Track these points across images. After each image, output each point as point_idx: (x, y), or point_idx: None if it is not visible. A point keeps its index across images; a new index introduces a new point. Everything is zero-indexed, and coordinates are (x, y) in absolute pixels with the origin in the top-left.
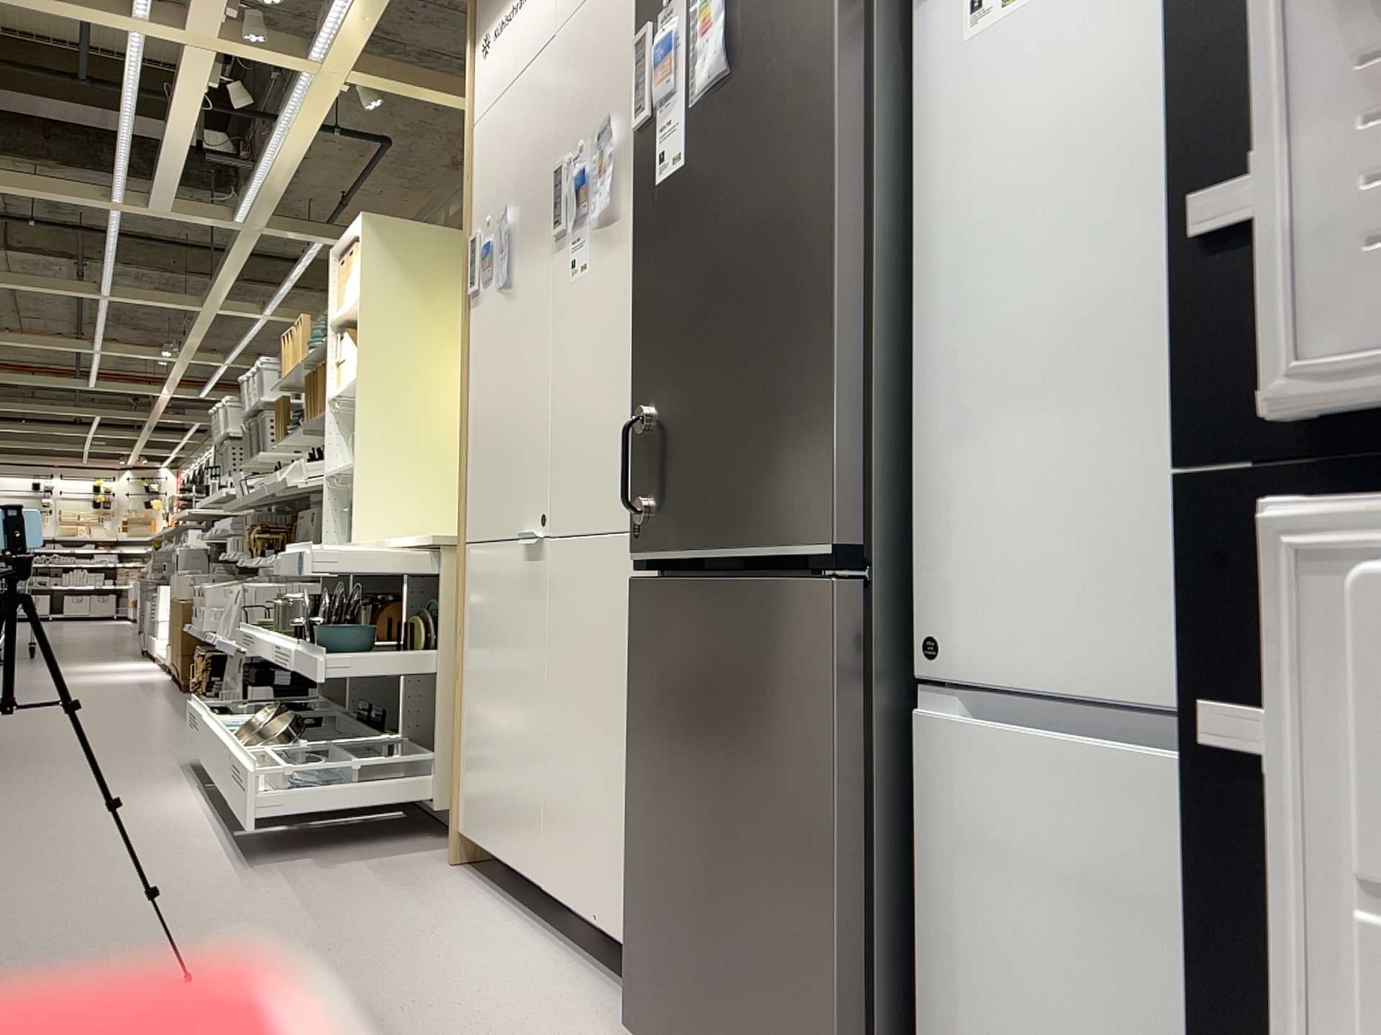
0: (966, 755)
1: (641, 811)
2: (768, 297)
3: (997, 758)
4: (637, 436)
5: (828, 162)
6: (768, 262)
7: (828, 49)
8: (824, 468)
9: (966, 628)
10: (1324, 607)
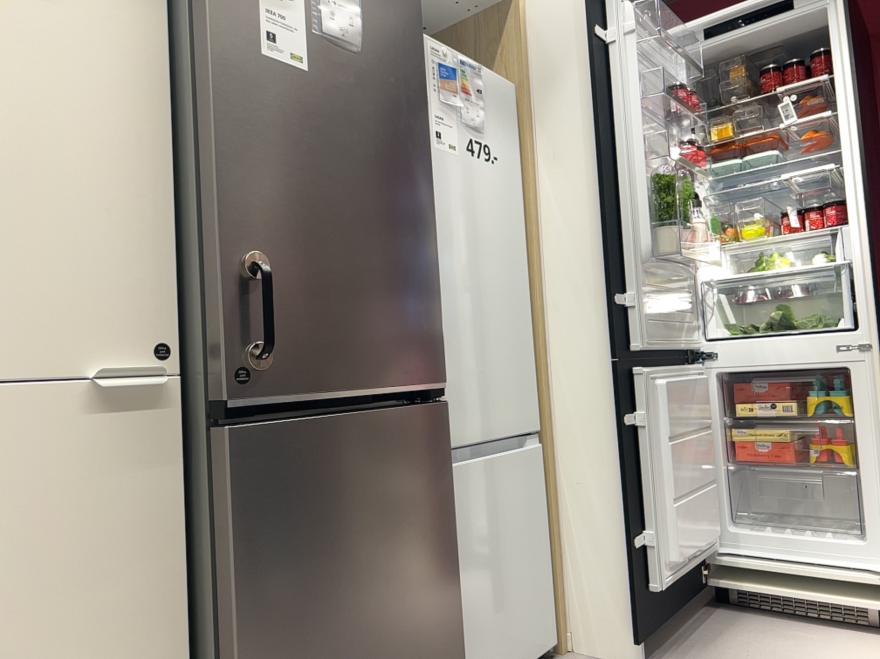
0: (452, 479)
1: (264, 656)
2: (395, 224)
3: (462, 474)
4: (232, 279)
5: (426, 169)
6: (394, 202)
7: (423, 108)
8: (436, 338)
9: (447, 419)
10: (647, 385)
